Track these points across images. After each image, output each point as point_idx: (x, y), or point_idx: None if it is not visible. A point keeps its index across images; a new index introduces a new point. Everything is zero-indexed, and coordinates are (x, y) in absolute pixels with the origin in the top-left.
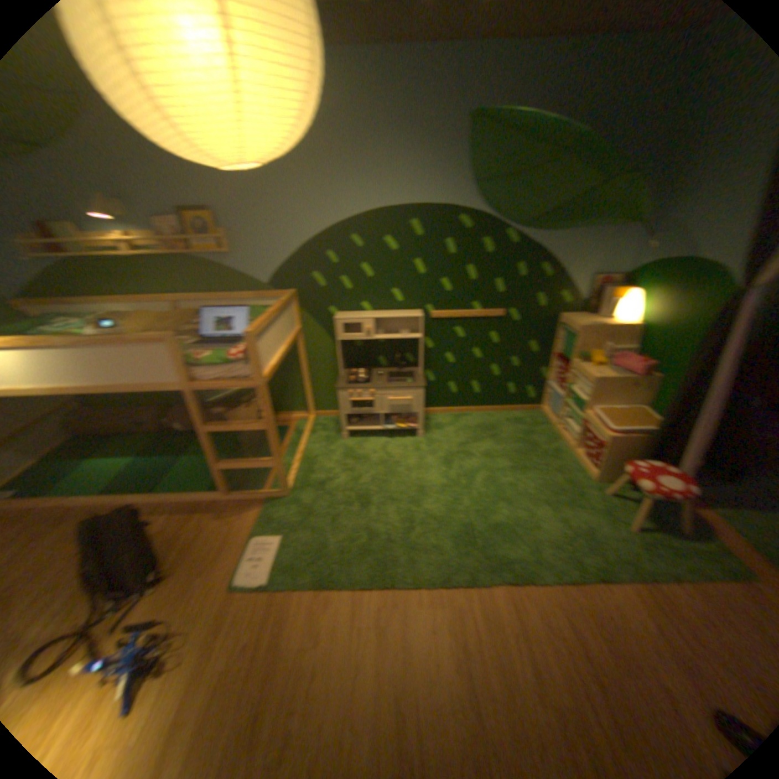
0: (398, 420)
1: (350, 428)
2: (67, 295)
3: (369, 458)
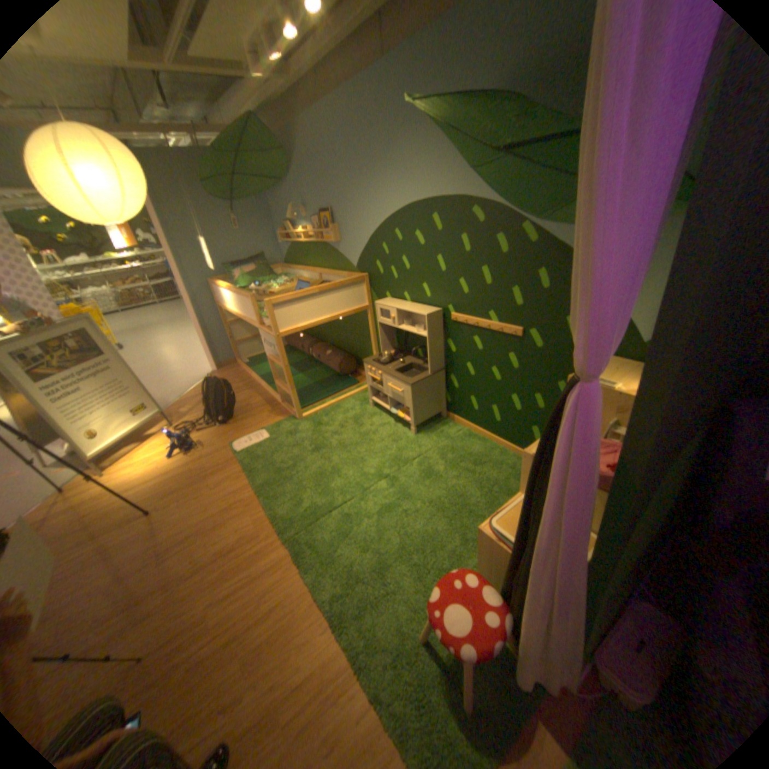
0: (404, 409)
1: (373, 399)
2: (292, 264)
3: (362, 427)
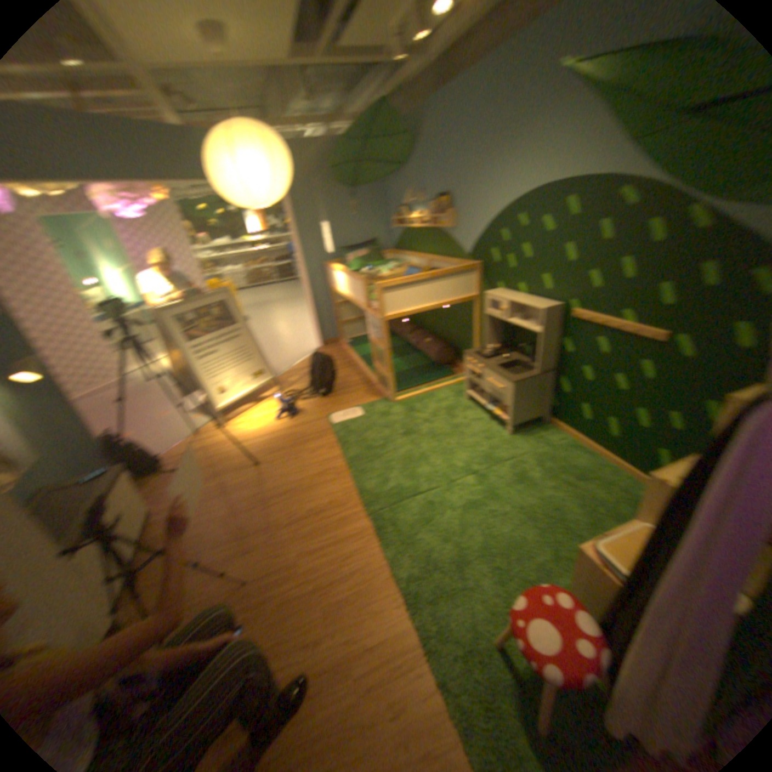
0: (503, 407)
1: (470, 392)
2: (404, 249)
3: (455, 418)
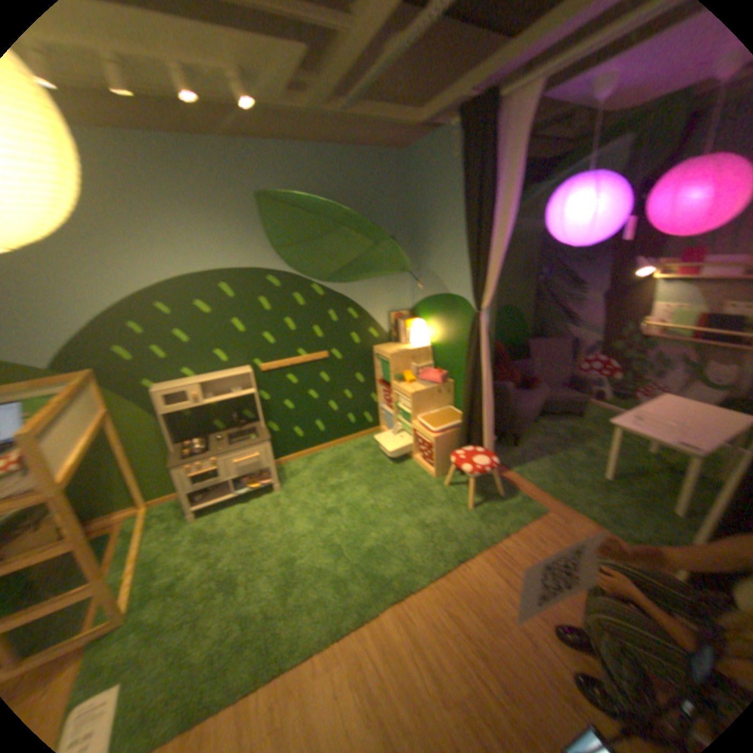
0: (247, 481)
1: (192, 509)
2: None
3: (222, 535)
